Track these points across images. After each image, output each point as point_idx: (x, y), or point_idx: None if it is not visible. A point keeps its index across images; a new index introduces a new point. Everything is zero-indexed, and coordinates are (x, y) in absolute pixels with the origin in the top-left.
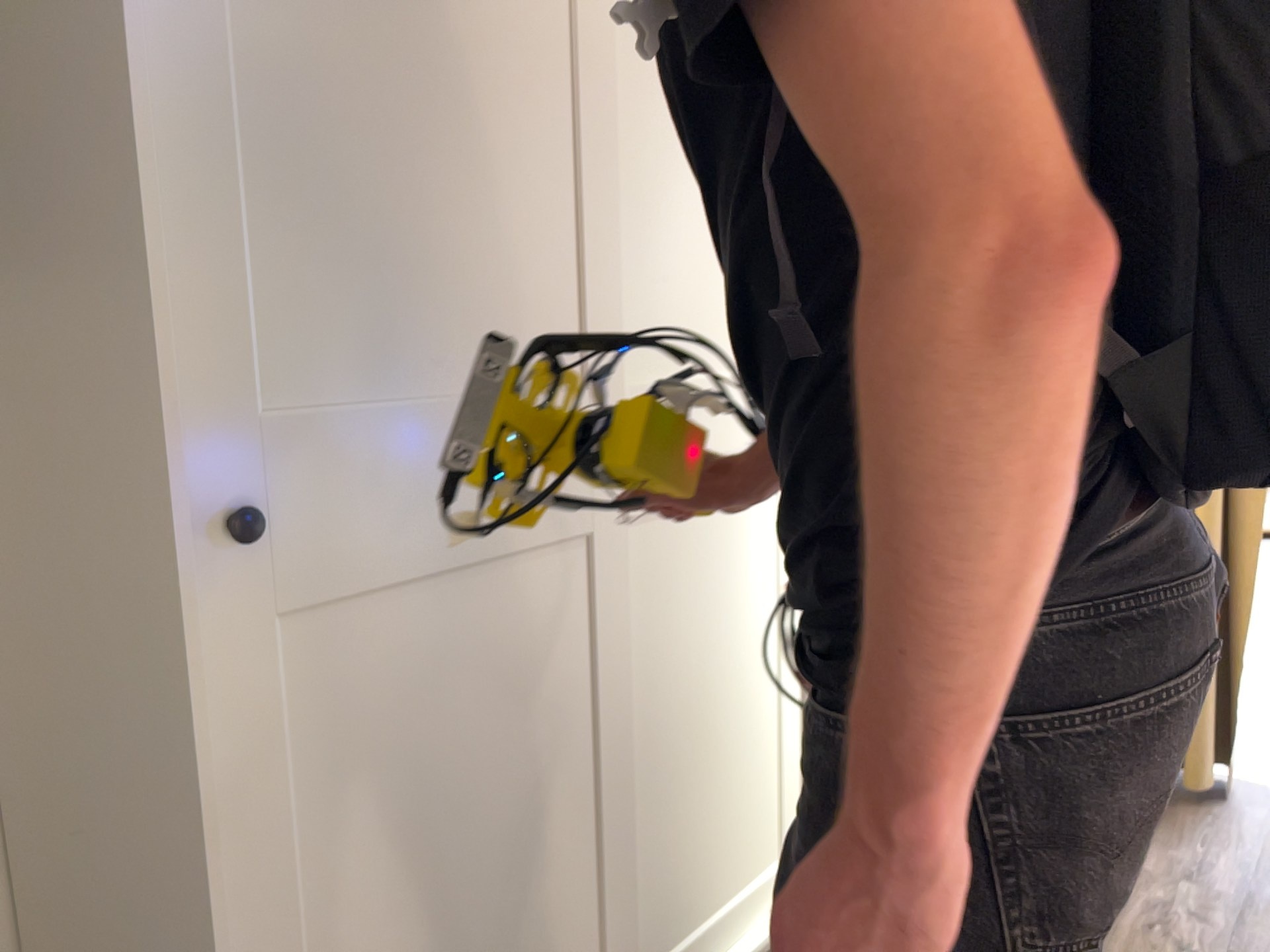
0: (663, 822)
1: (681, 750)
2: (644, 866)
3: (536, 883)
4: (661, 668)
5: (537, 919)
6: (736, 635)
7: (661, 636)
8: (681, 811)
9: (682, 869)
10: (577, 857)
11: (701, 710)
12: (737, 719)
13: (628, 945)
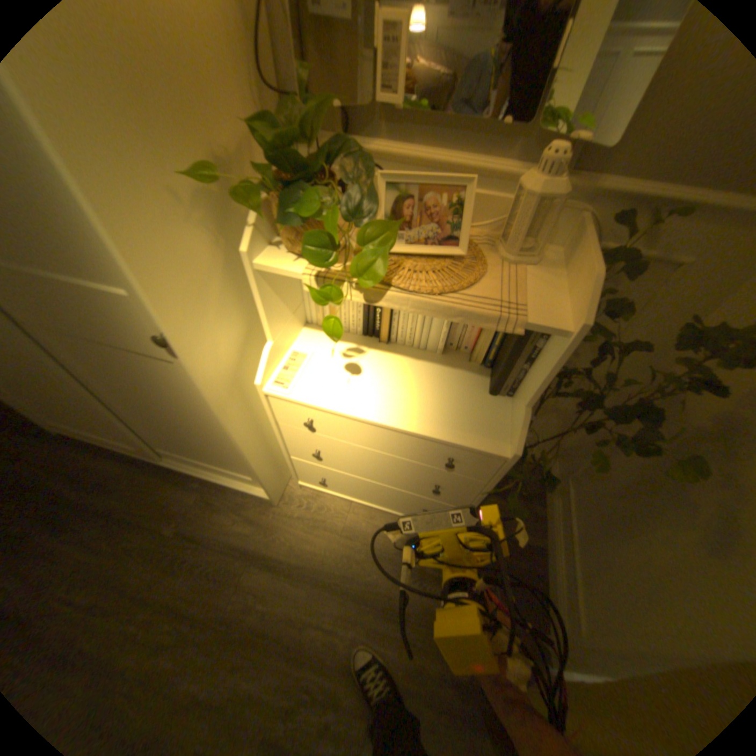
0: (152, 426)
1: (150, 415)
2: (147, 429)
3: (69, 403)
4: (113, 386)
5: (78, 411)
6: (171, 403)
7: (104, 375)
8: (163, 430)
9: (174, 442)
10: (87, 409)
11: (157, 412)
12: (191, 428)
13: (146, 441)
